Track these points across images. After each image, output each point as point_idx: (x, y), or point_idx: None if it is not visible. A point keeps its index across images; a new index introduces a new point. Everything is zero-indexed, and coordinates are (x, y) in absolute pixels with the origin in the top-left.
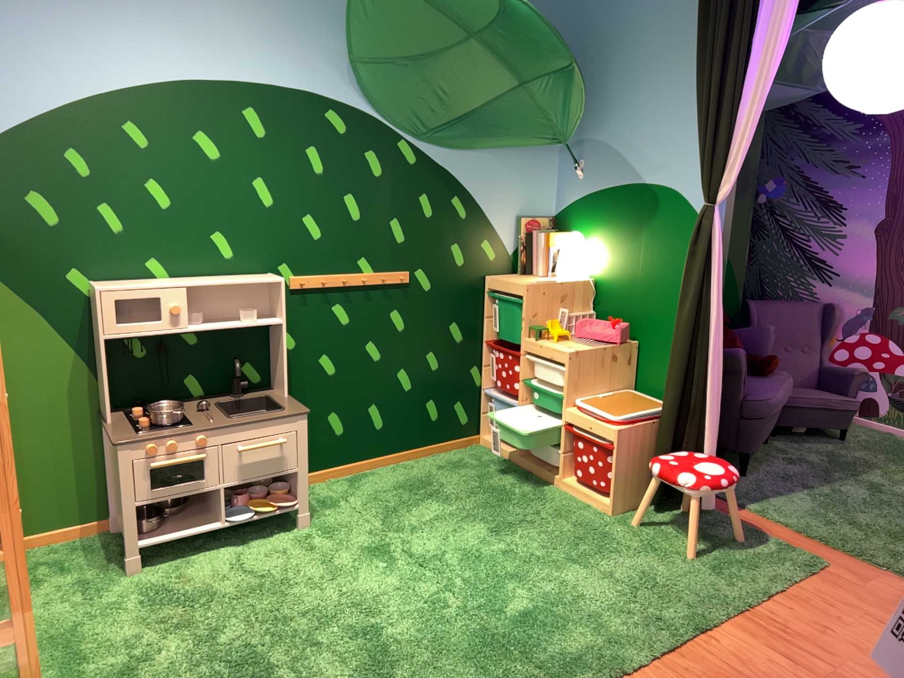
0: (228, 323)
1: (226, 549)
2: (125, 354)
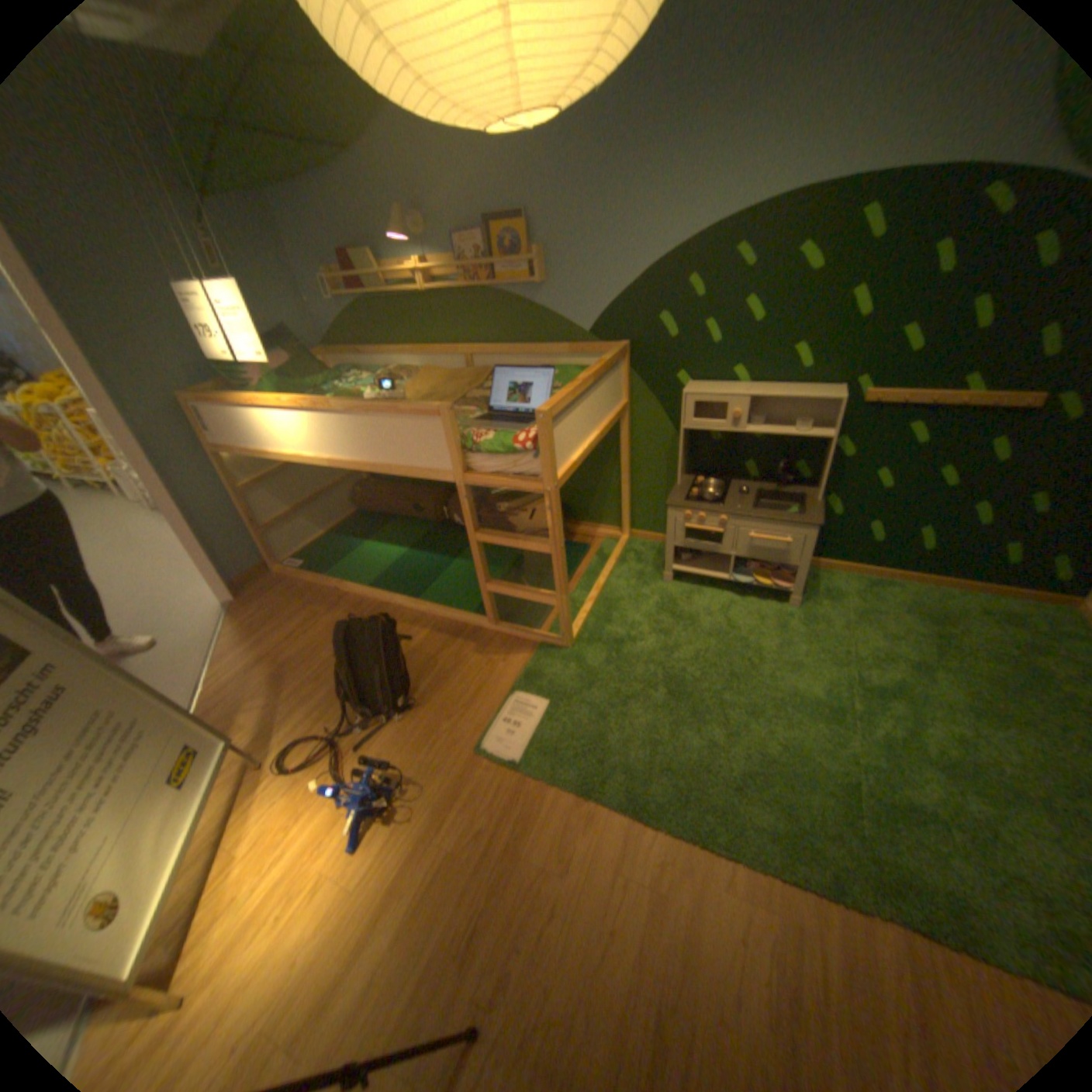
0: (783, 430)
1: (728, 594)
2: (705, 437)
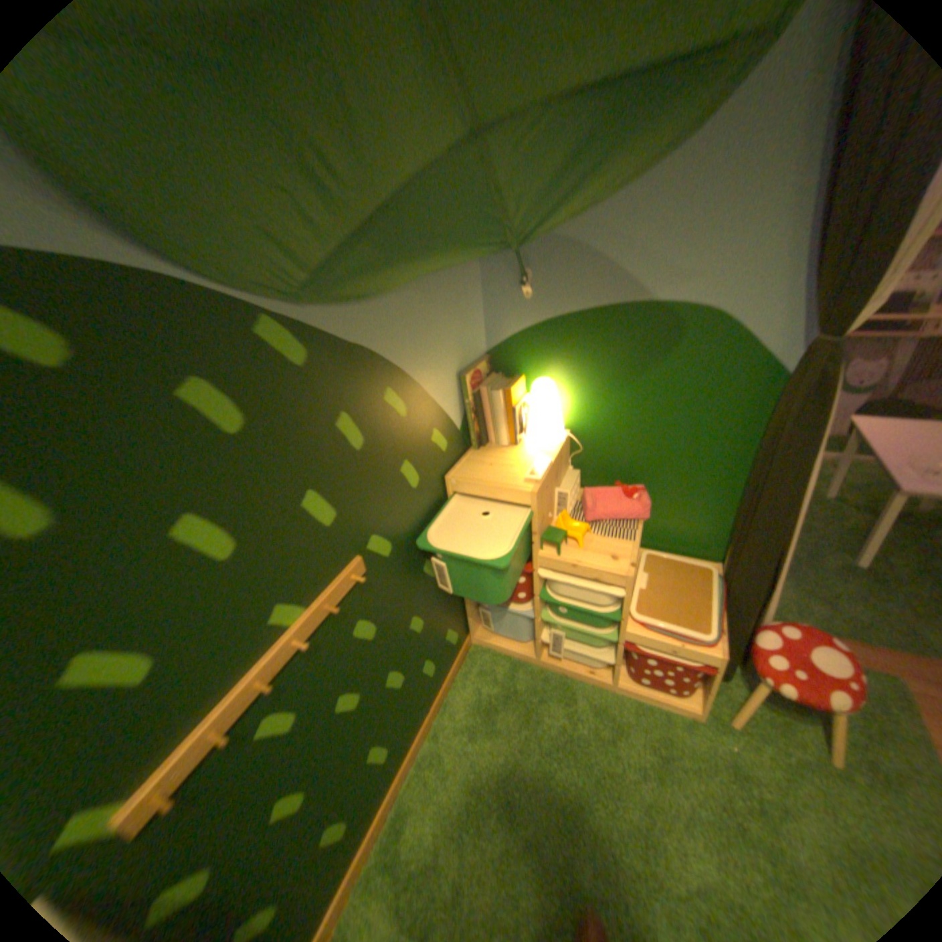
0: None
1: None
2: None
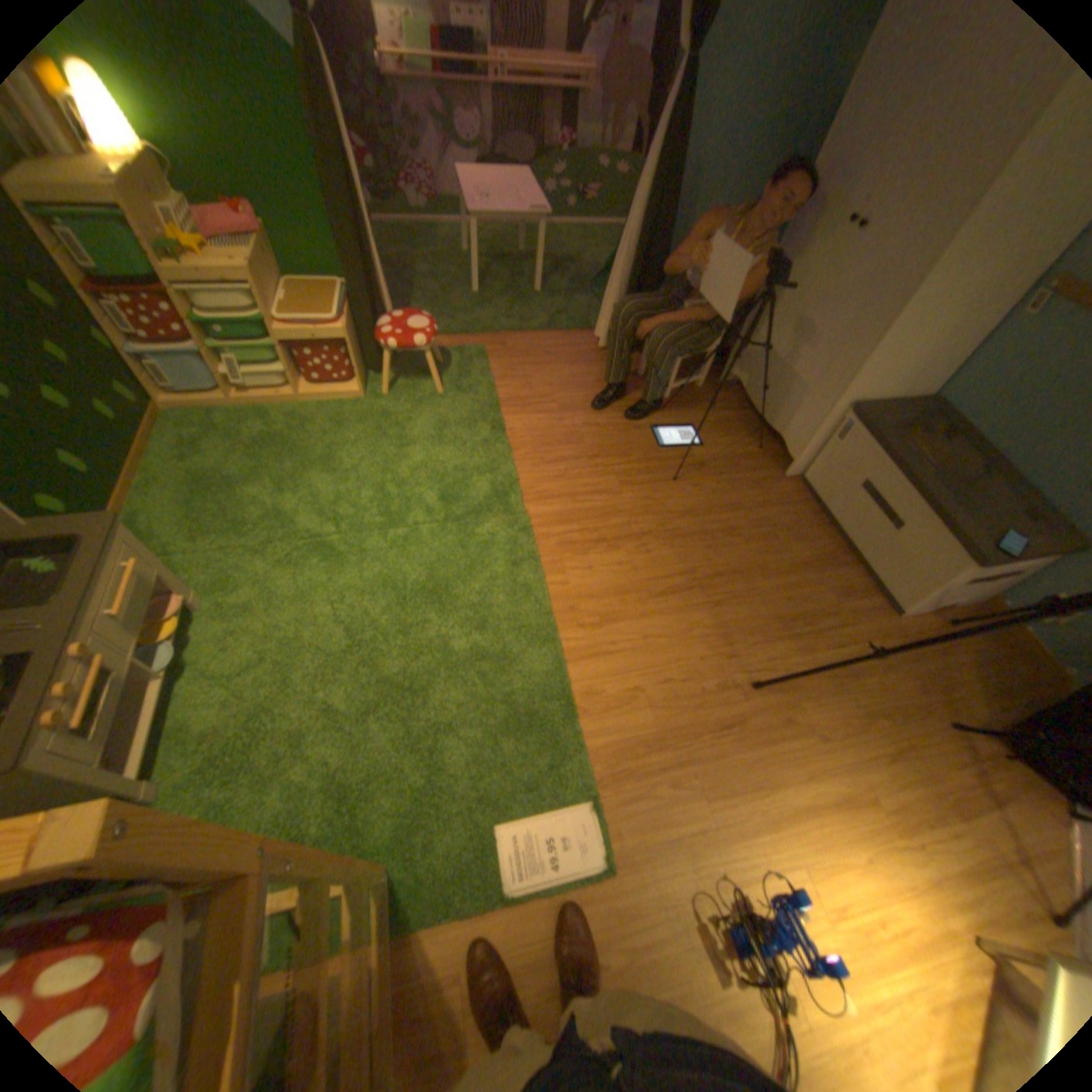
0: None
1: (173, 688)
2: None
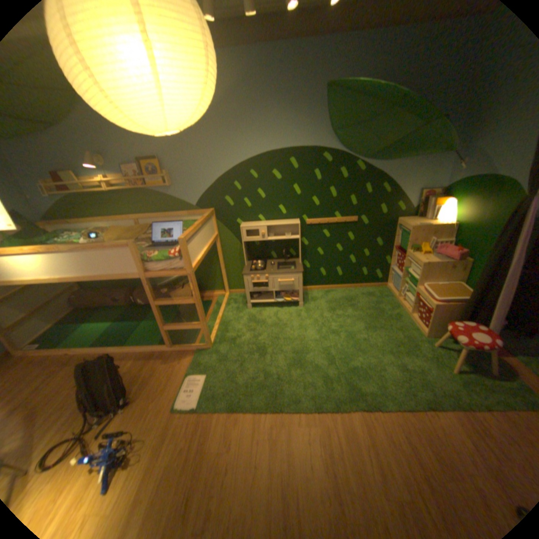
0: (281, 238)
1: (275, 308)
2: (253, 245)
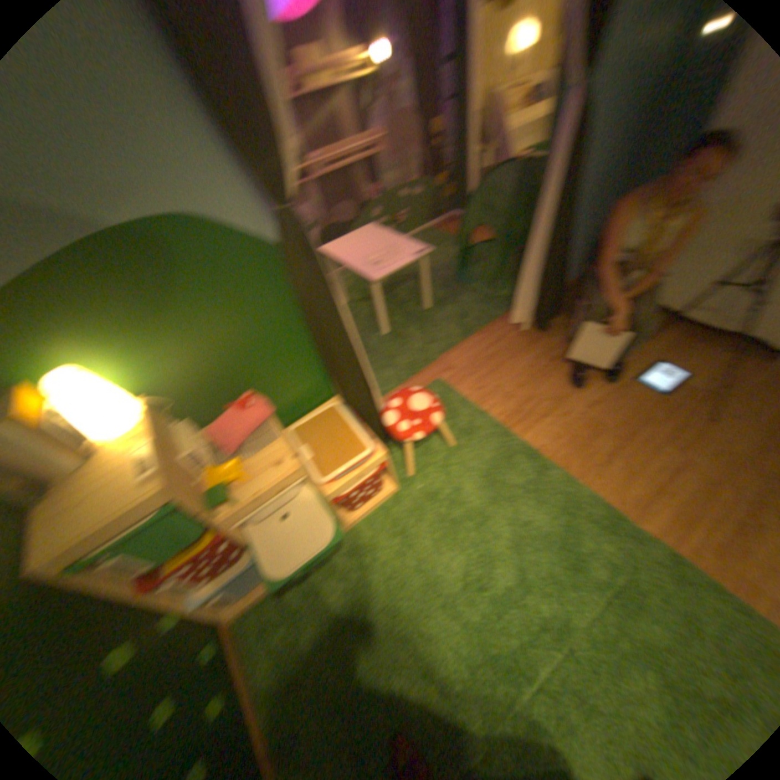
0: None
1: None
2: None
